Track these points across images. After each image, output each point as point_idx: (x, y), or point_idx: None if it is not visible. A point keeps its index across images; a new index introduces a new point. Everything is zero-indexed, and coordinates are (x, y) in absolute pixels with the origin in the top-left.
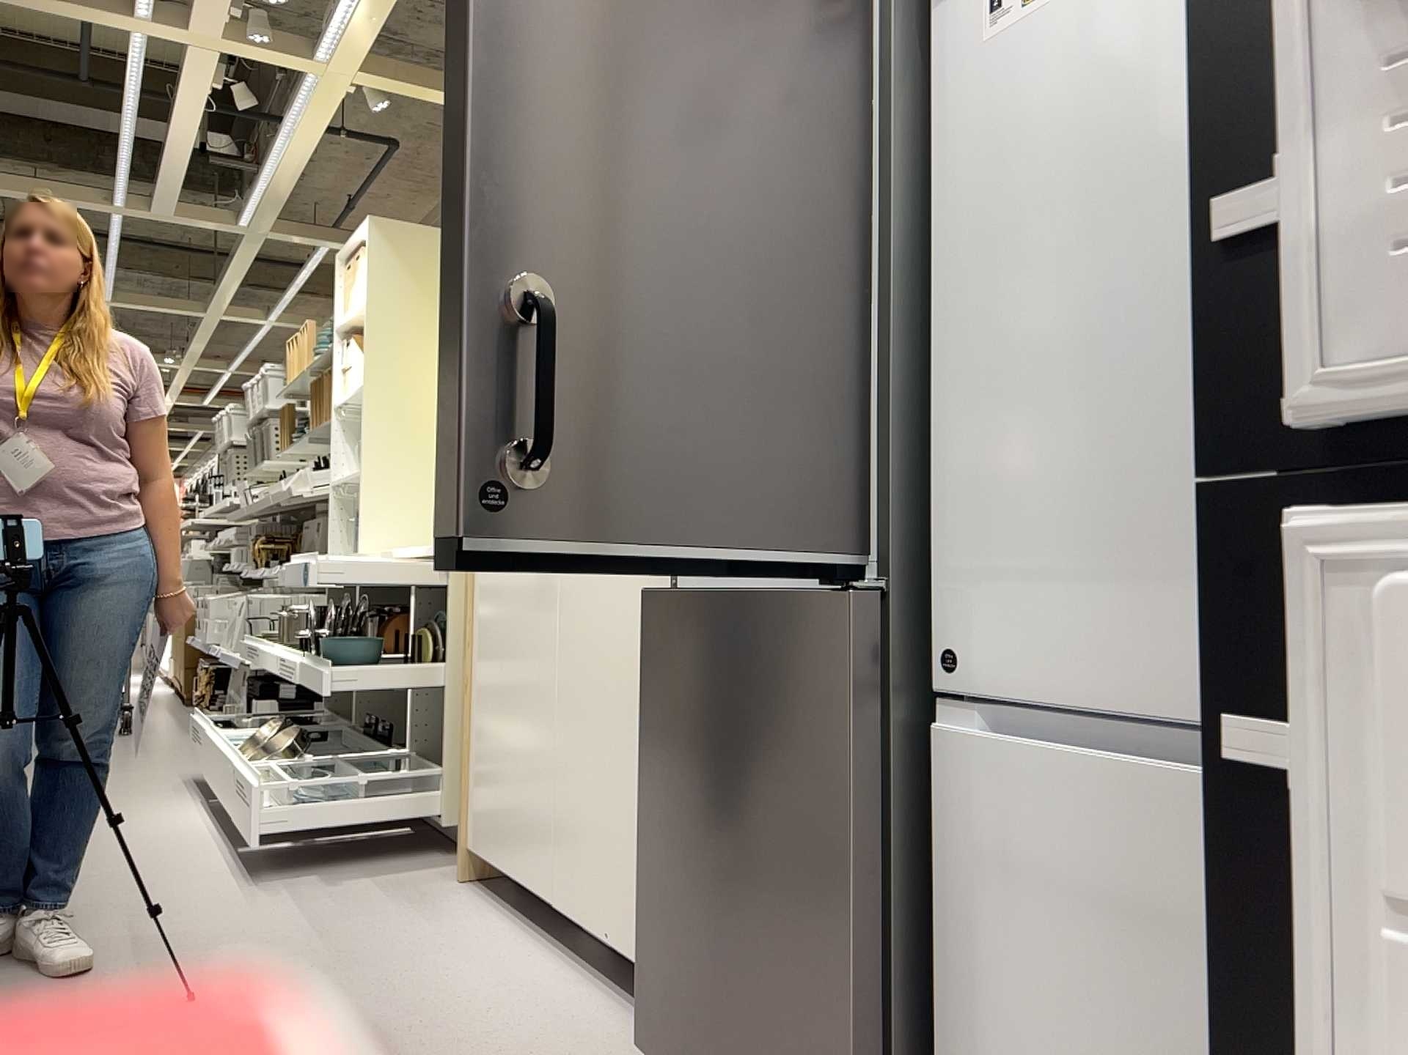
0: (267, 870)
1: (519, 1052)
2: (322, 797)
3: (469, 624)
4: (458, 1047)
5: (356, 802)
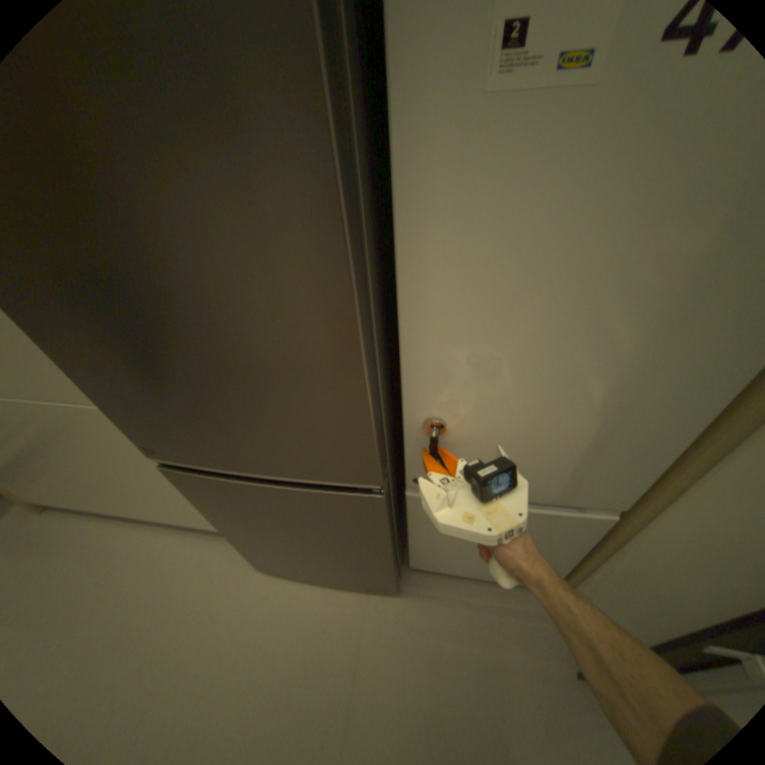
0: None
1: (201, 601)
2: None
3: None
4: (172, 624)
5: None
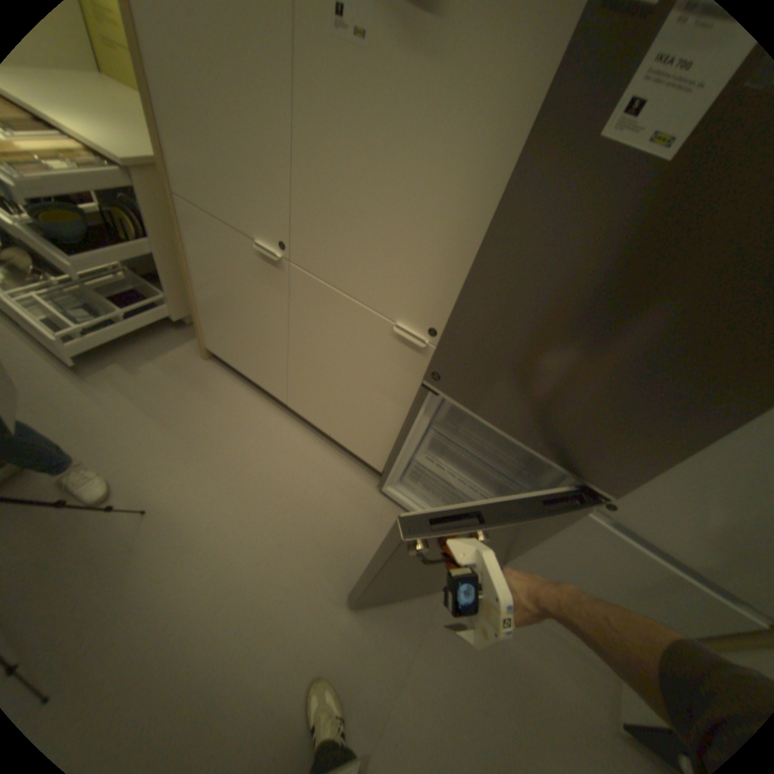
0: (77, 362)
1: (321, 499)
2: (85, 312)
3: (180, 241)
4: (296, 504)
5: (118, 320)
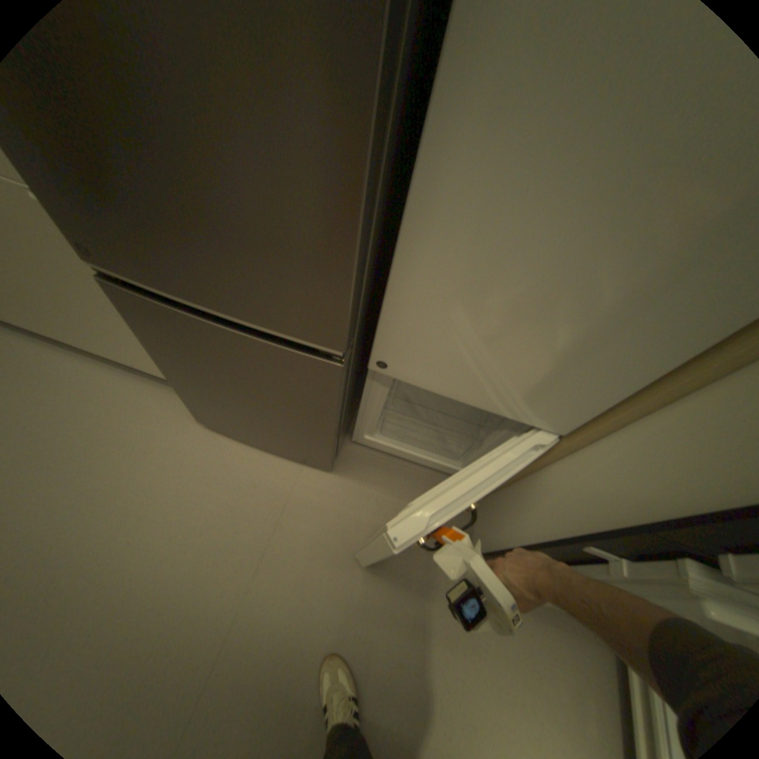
0: None
1: (138, 438)
2: None
3: None
4: (106, 451)
5: None
